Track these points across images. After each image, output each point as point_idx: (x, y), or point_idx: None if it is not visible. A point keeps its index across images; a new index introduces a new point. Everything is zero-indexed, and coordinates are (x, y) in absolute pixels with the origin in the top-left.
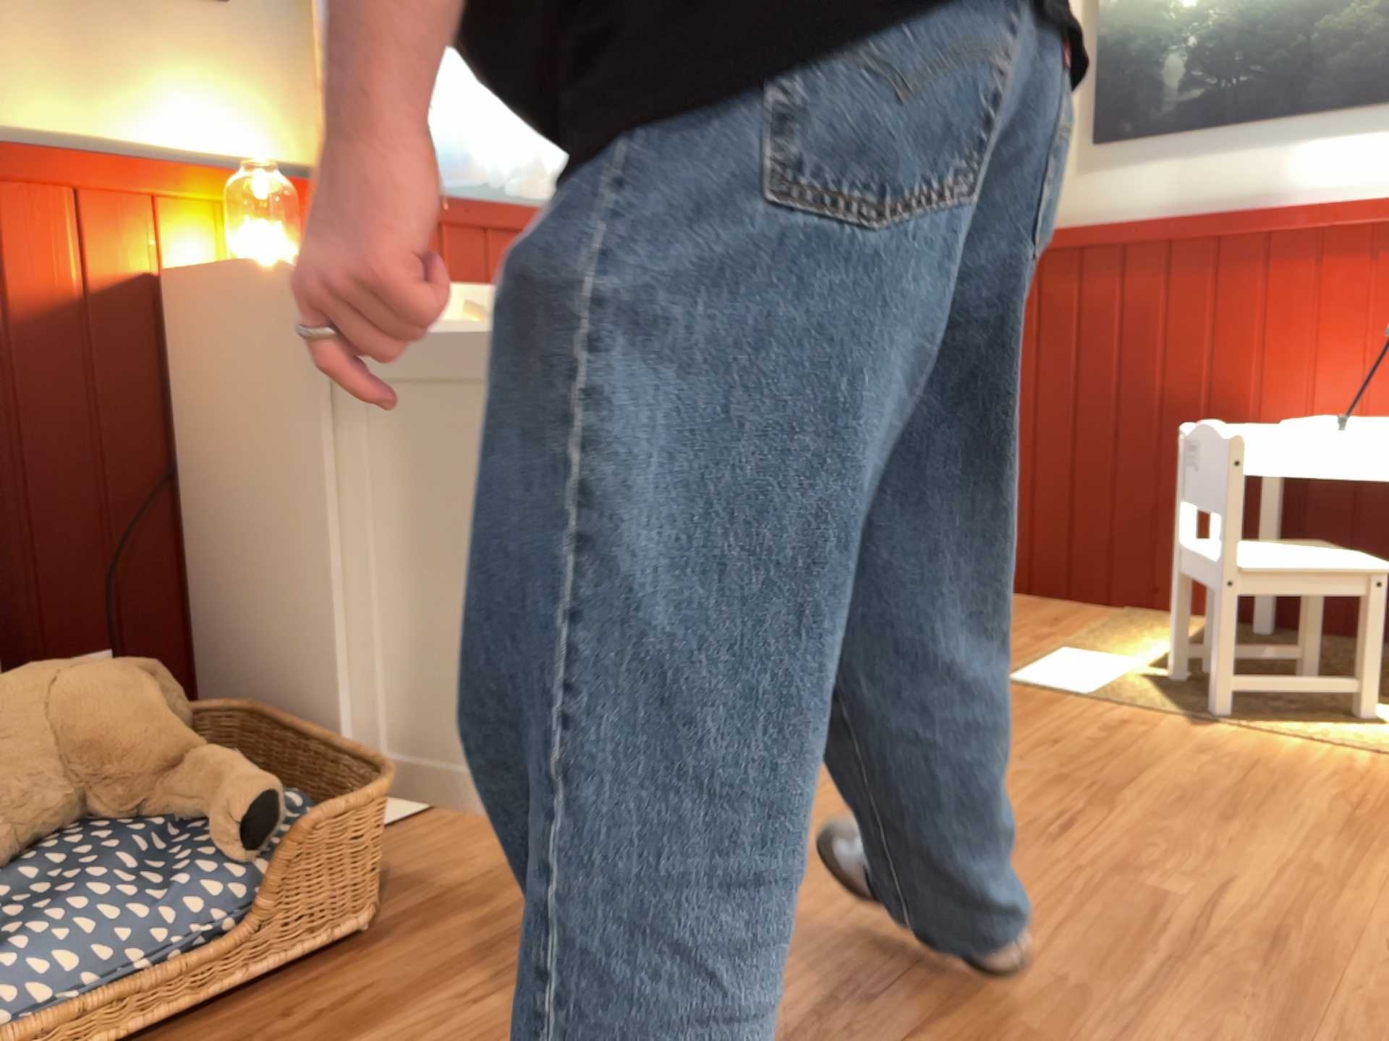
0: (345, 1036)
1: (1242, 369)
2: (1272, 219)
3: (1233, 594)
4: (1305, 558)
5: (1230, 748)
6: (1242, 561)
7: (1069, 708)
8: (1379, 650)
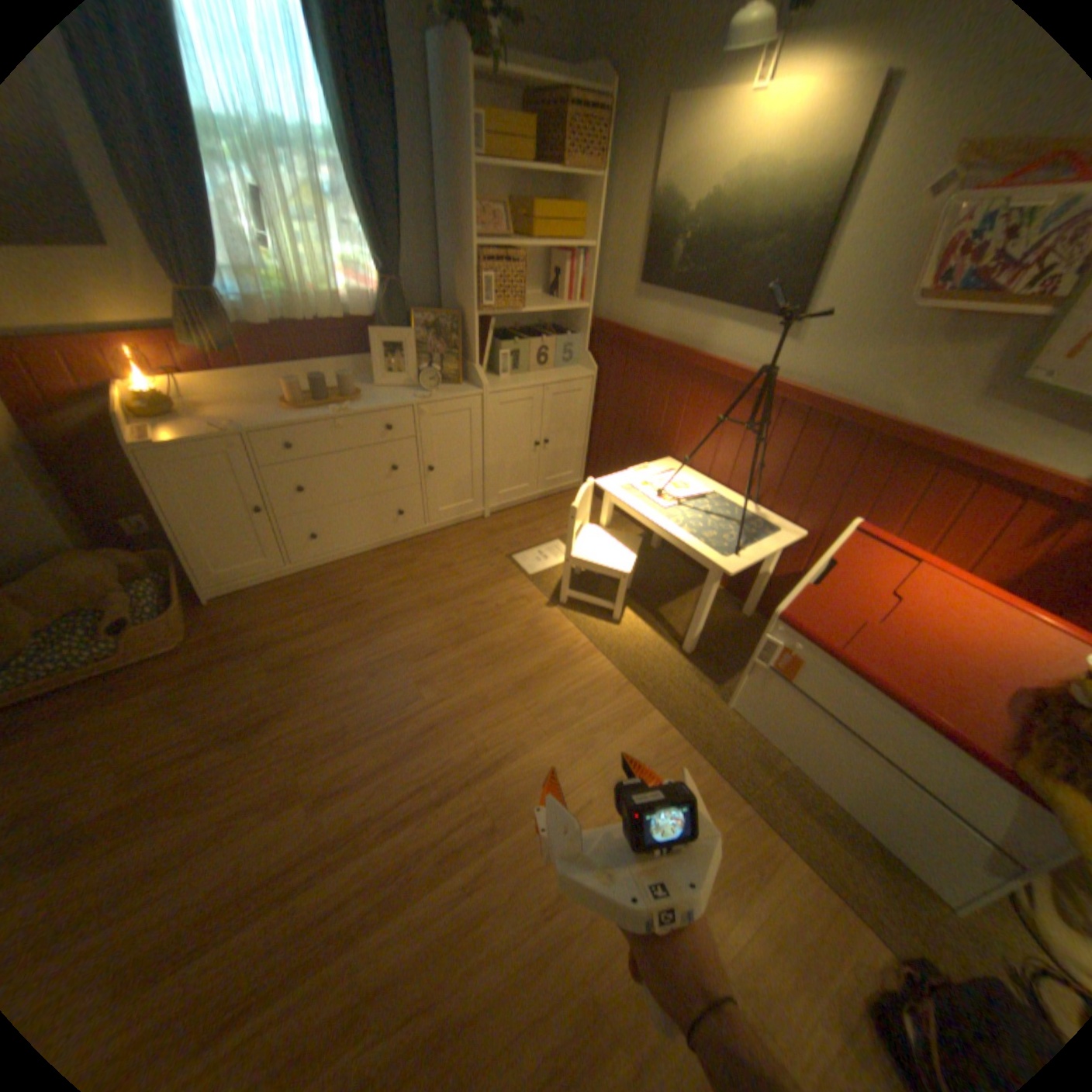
0: (142, 691)
1: (673, 431)
2: (697, 361)
3: (567, 565)
4: (606, 556)
5: (540, 625)
6: (576, 553)
7: (511, 583)
8: (620, 600)
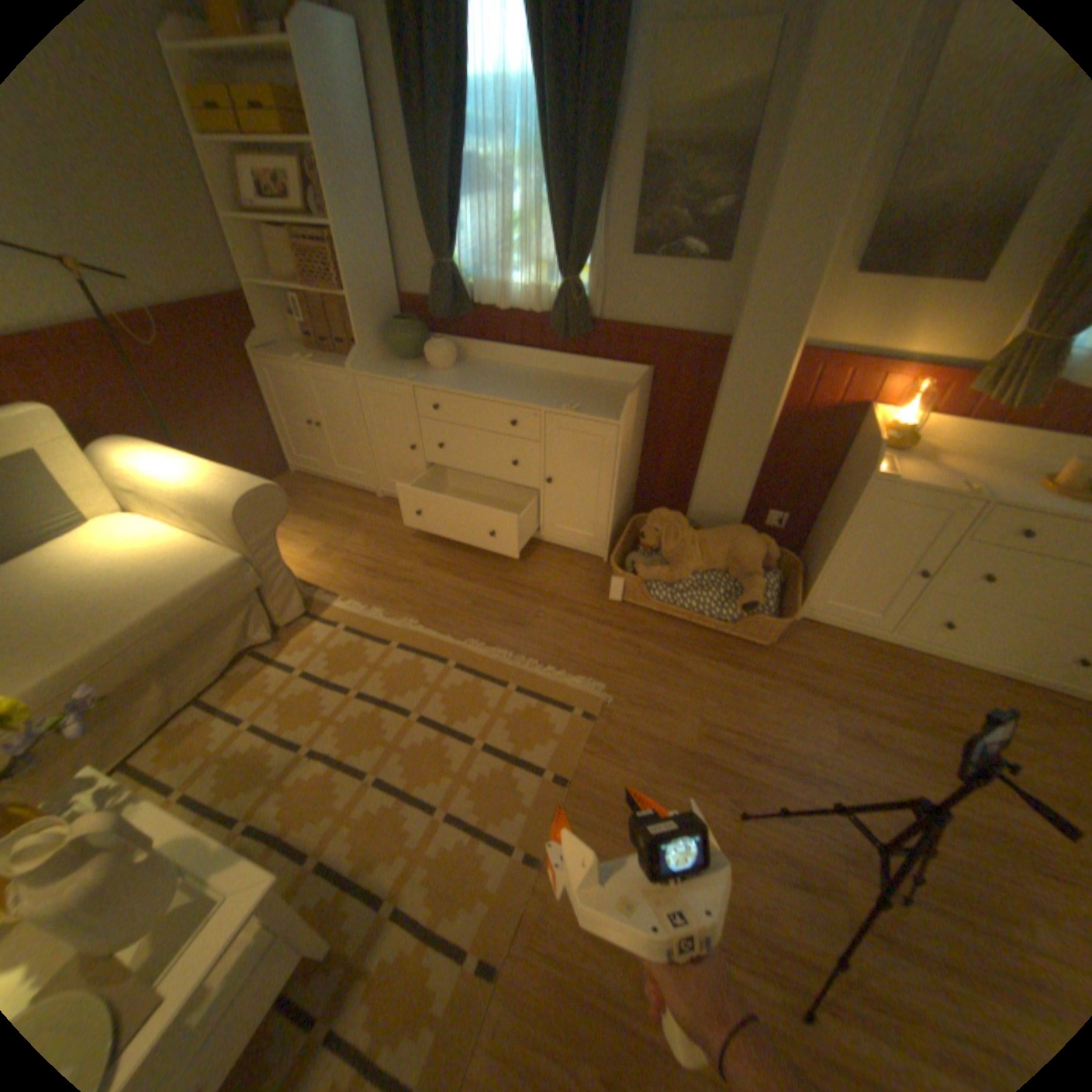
0: (734, 665)
1: None
2: None
3: None
4: None
5: None
6: None
7: None
8: None
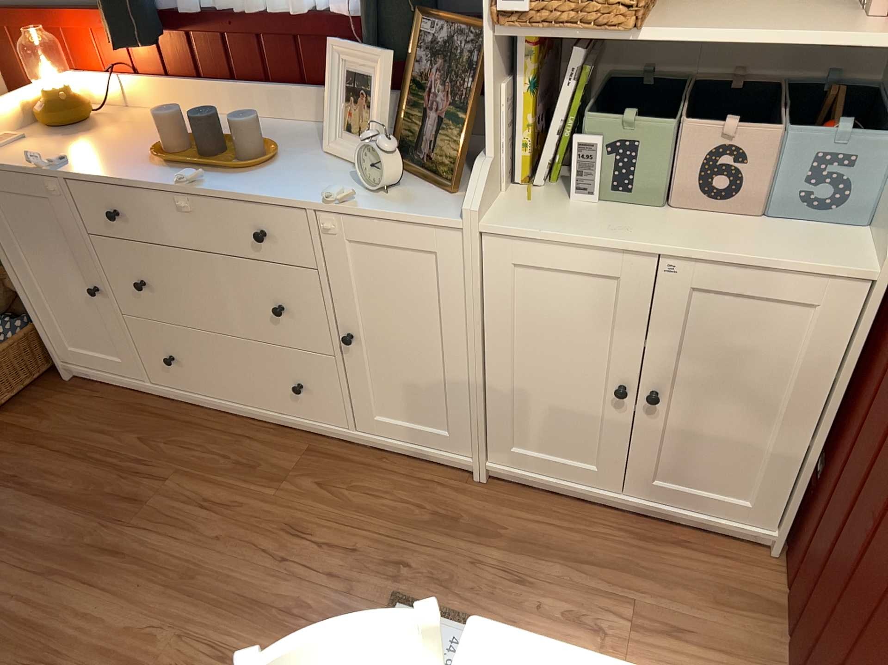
0: None
1: None
2: None
3: None
4: None
5: None
6: None
7: None
8: None
